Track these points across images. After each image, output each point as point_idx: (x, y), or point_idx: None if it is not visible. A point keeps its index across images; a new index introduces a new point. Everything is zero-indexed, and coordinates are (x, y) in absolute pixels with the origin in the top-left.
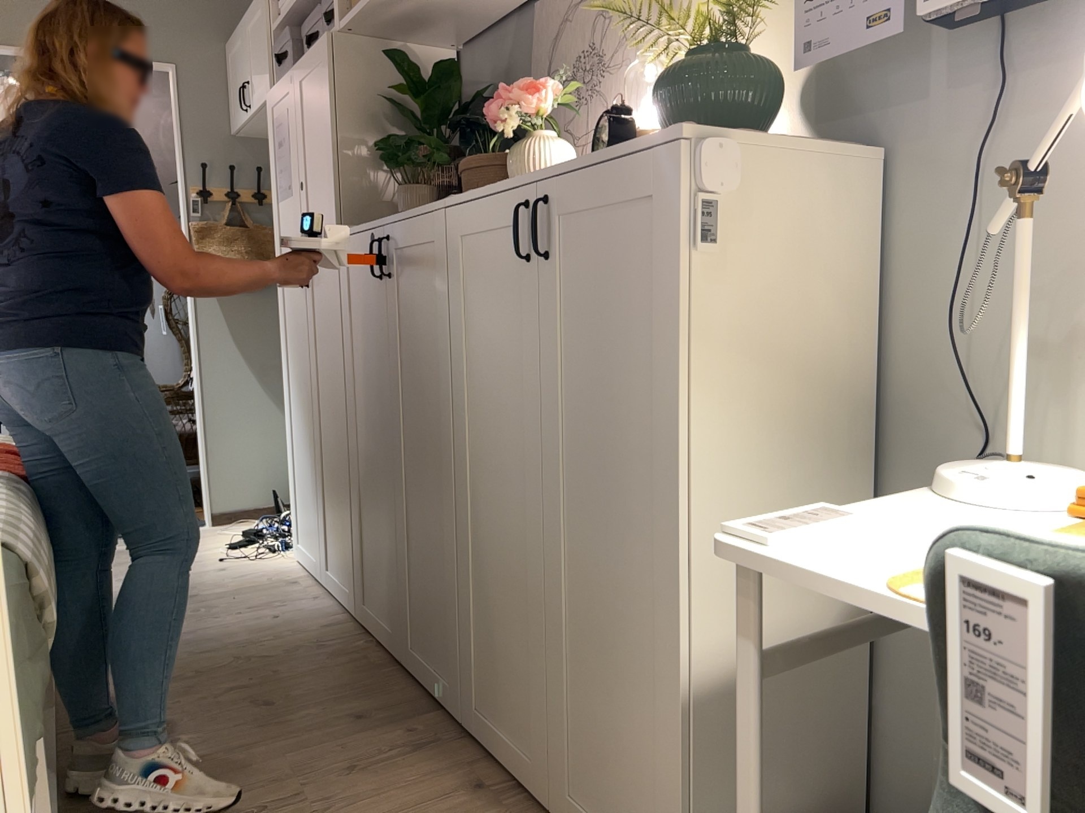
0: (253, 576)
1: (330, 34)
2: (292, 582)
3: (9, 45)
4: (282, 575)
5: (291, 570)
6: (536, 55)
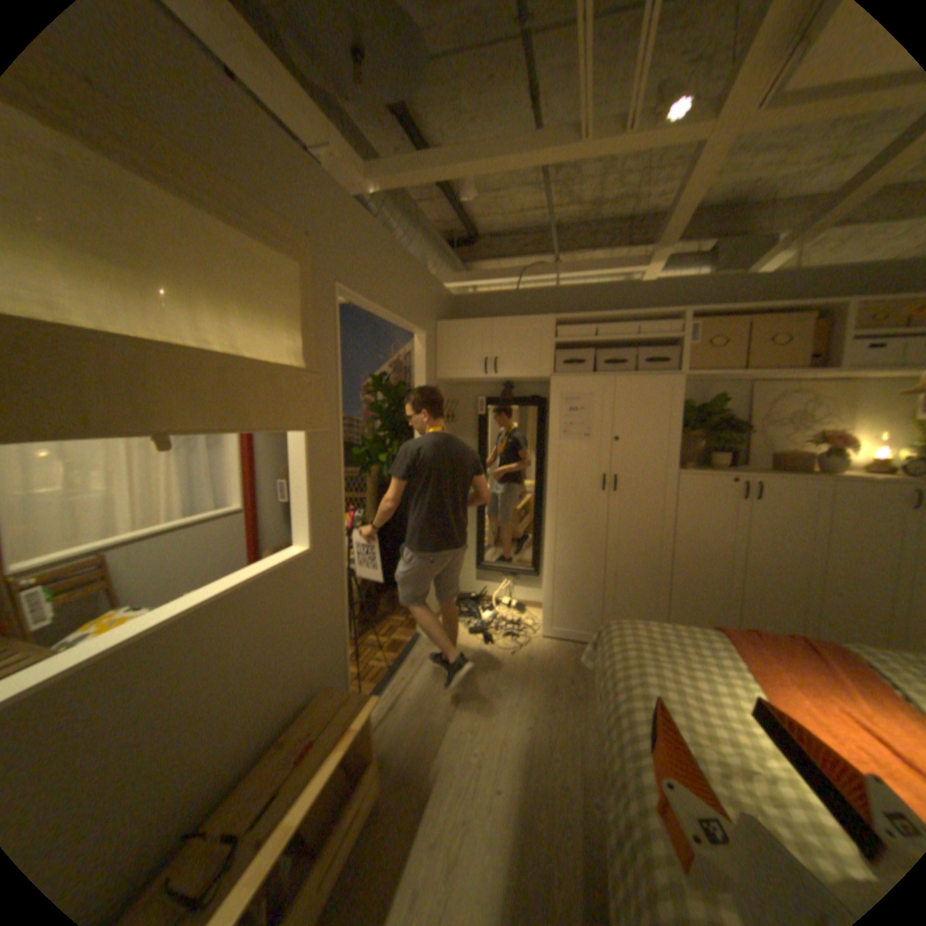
0: (553, 656)
1: (682, 378)
2: (579, 651)
3: (379, 310)
4: (562, 649)
5: (558, 645)
6: (754, 405)
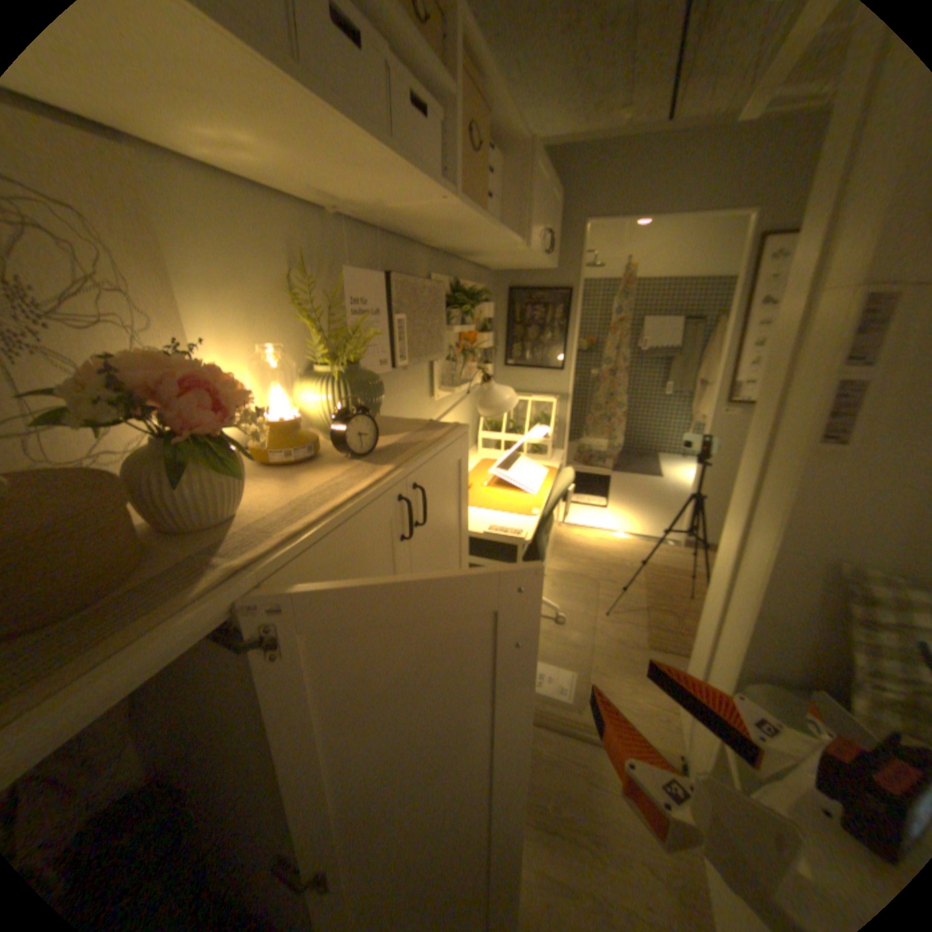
0: None
1: None
2: None
3: None
4: None
5: None
6: None
